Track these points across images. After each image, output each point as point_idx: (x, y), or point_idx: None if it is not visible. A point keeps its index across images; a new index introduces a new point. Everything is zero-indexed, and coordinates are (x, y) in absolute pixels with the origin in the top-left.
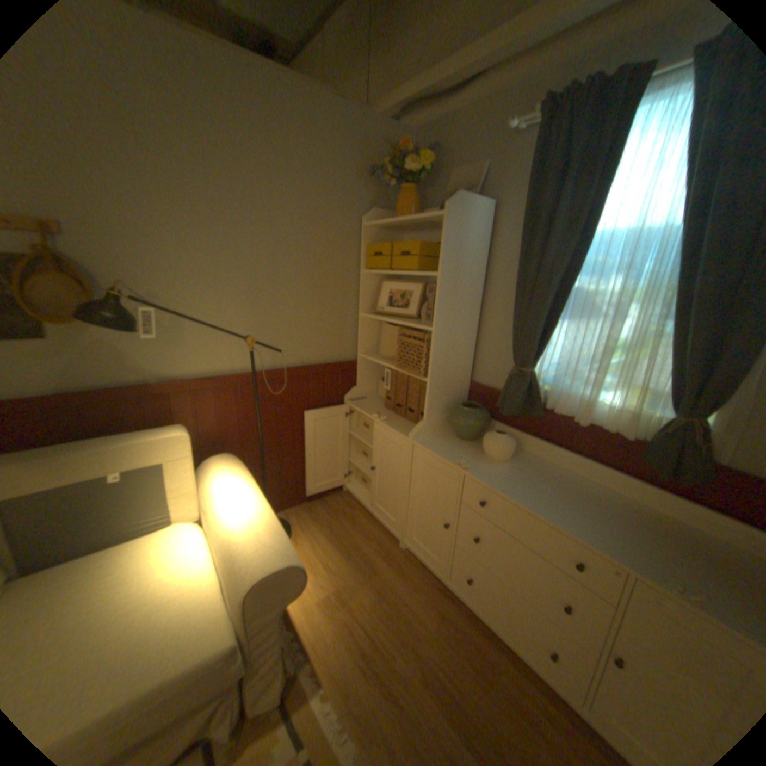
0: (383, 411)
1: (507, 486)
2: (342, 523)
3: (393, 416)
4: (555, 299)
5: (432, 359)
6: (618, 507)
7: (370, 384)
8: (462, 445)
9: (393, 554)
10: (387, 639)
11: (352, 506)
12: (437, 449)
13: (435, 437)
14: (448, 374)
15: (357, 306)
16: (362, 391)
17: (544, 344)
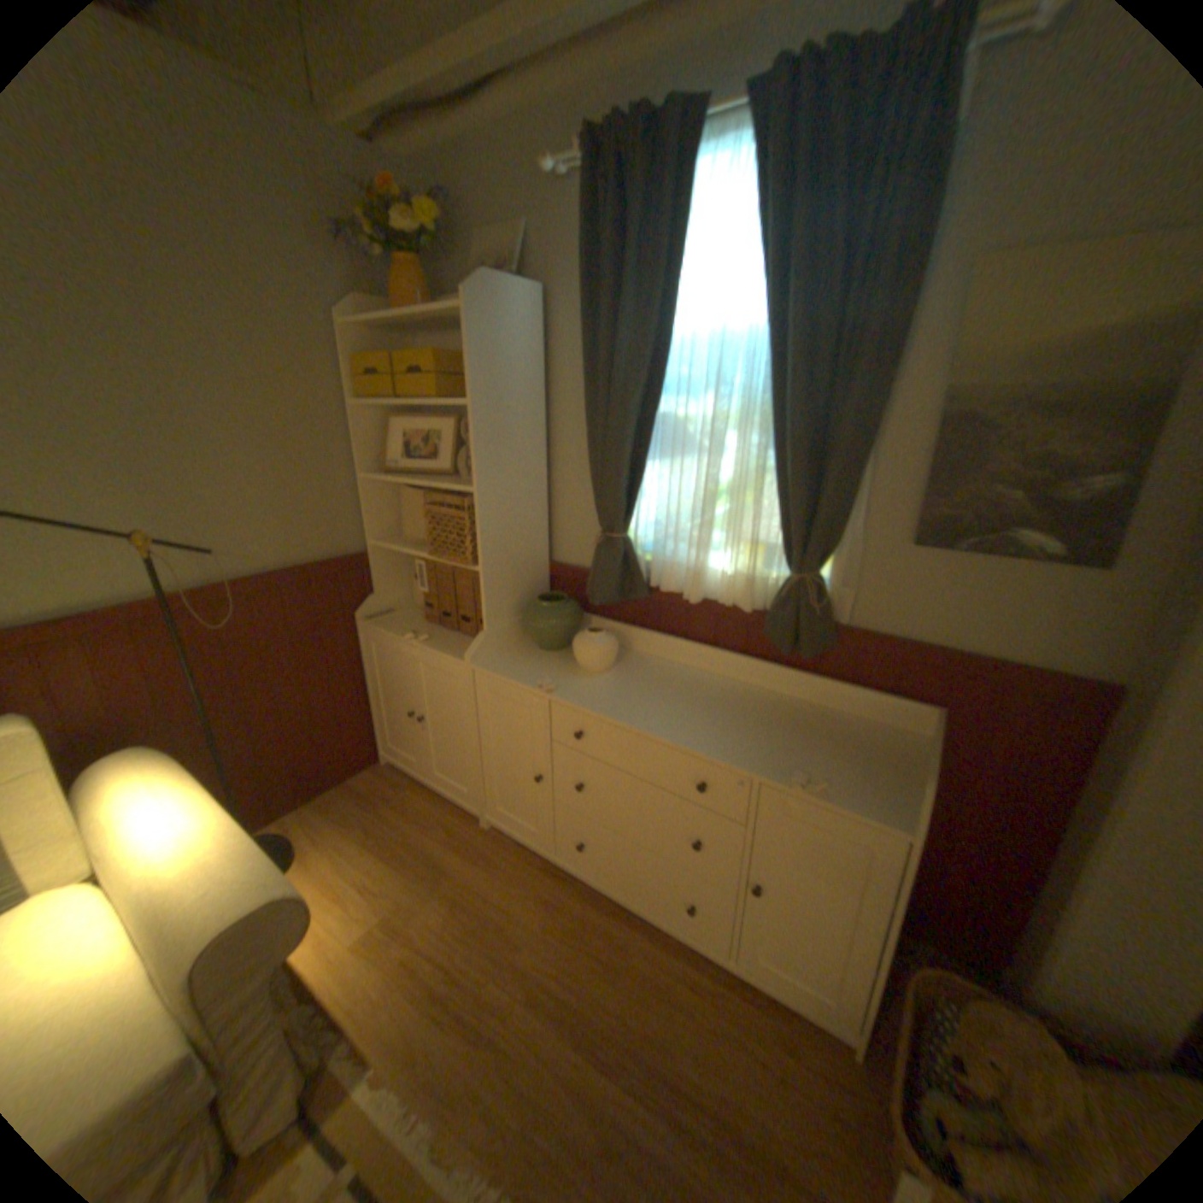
0: (424, 626)
1: (607, 704)
2: (383, 815)
3: (440, 632)
4: (636, 431)
5: (481, 535)
6: (744, 700)
7: (398, 586)
8: (546, 657)
9: (470, 840)
10: (469, 963)
11: (398, 786)
12: (508, 670)
13: (505, 652)
14: (512, 556)
15: (351, 460)
16: (385, 600)
17: (633, 496)
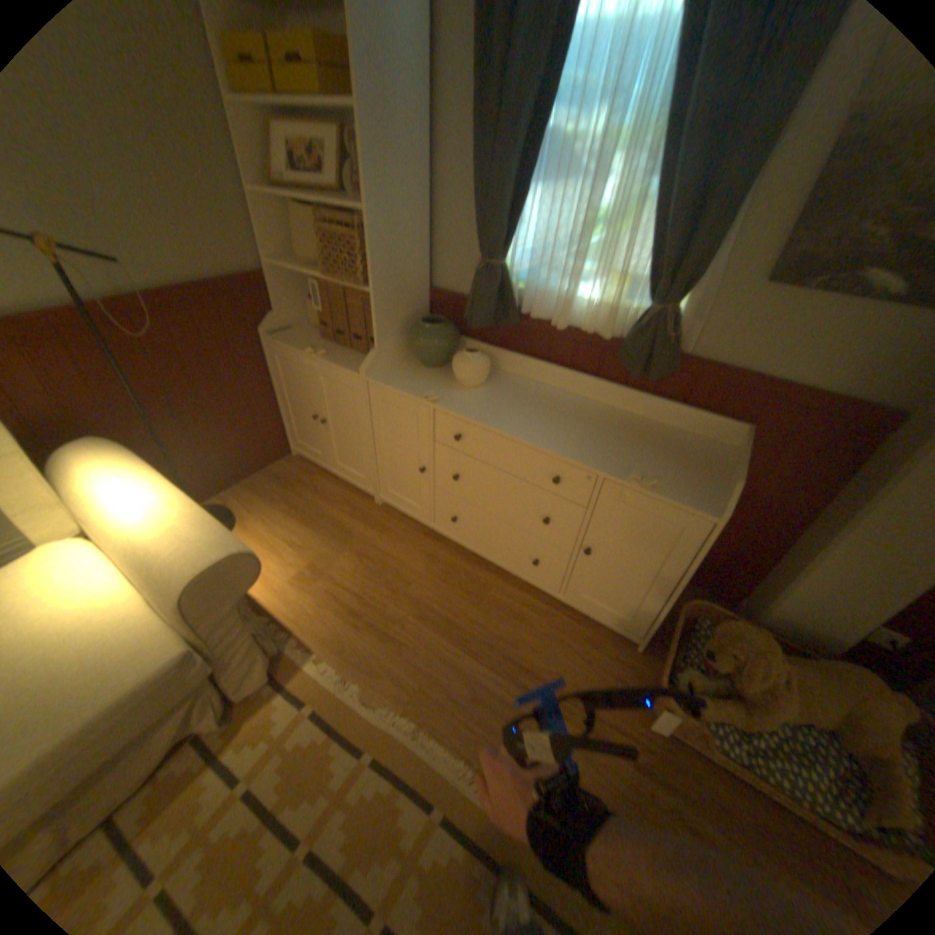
0: (320, 342)
1: (482, 413)
2: (300, 492)
3: (335, 348)
4: (525, 146)
5: (371, 255)
6: (593, 414)
7: (293, 304)
8: (428, 373)
9: (369, 511)
10: (375, 591)
11: (308, 471)
12: (397, 383)
13: (394, 367)
14: (398, 278)
15: (236, 169)
16: (283, 317)
17: (515, 221)
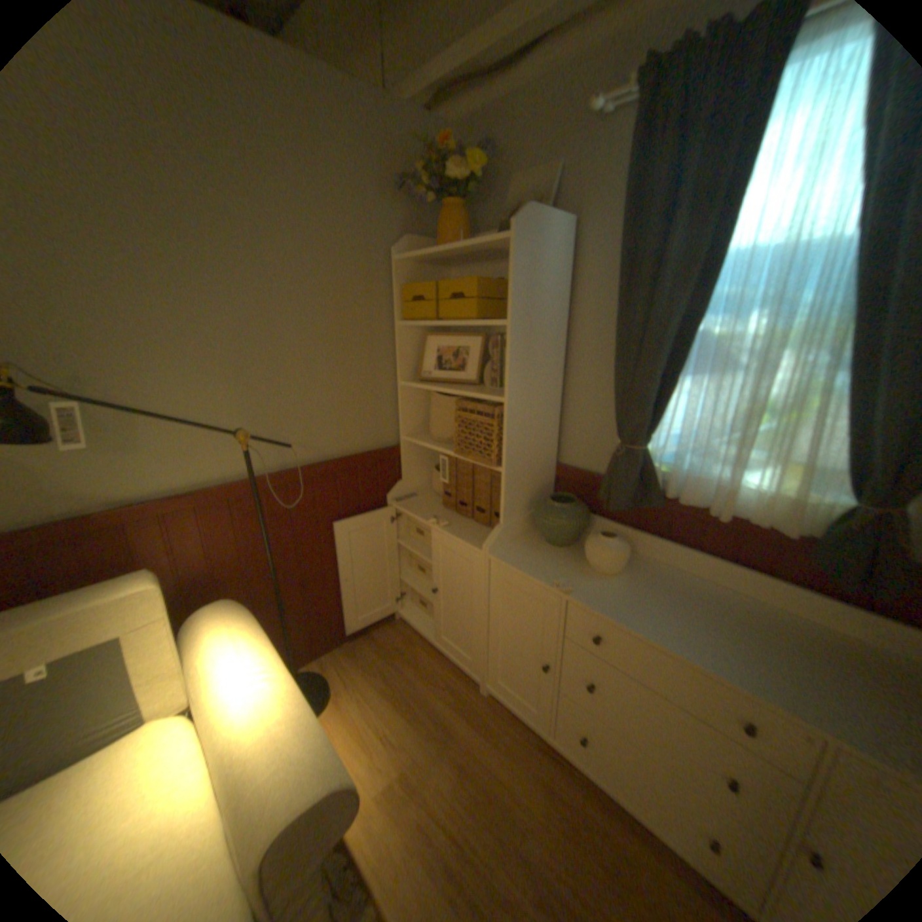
0: (442, 511)
1: (629, 614)
2: (399, 668)
3: (457, 519)
4: (674, 349)
5: (507, 441)
6: (780, 628)
7: (421, 474)
8: (556, 554)
9: (473, 706)
10: (480, 842)
11: (410, 641)
12: (523, 564)
13: (517, 545)
14: (529, 459)
15: (394, 371)
16: (411, 486)
17: (661, 411)
